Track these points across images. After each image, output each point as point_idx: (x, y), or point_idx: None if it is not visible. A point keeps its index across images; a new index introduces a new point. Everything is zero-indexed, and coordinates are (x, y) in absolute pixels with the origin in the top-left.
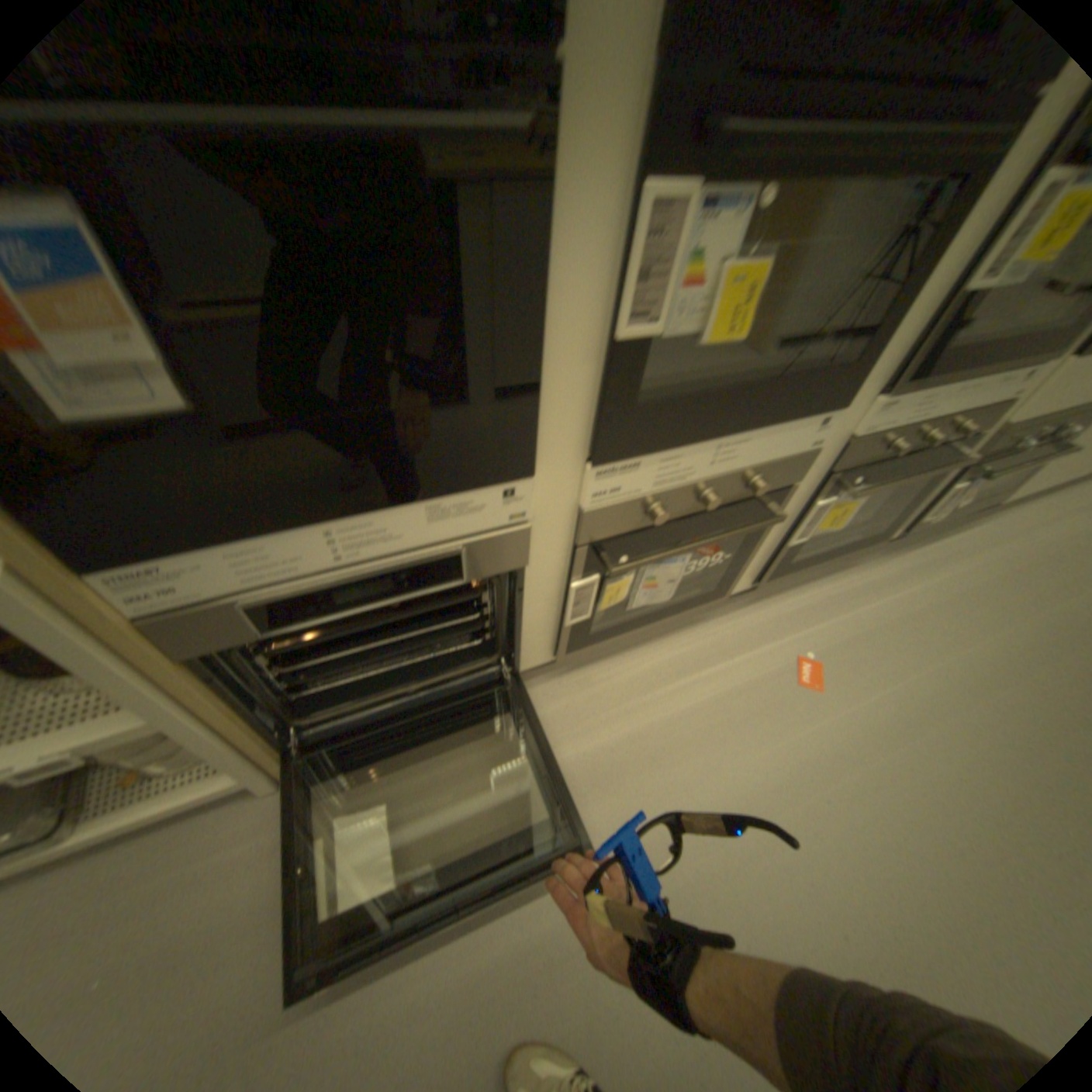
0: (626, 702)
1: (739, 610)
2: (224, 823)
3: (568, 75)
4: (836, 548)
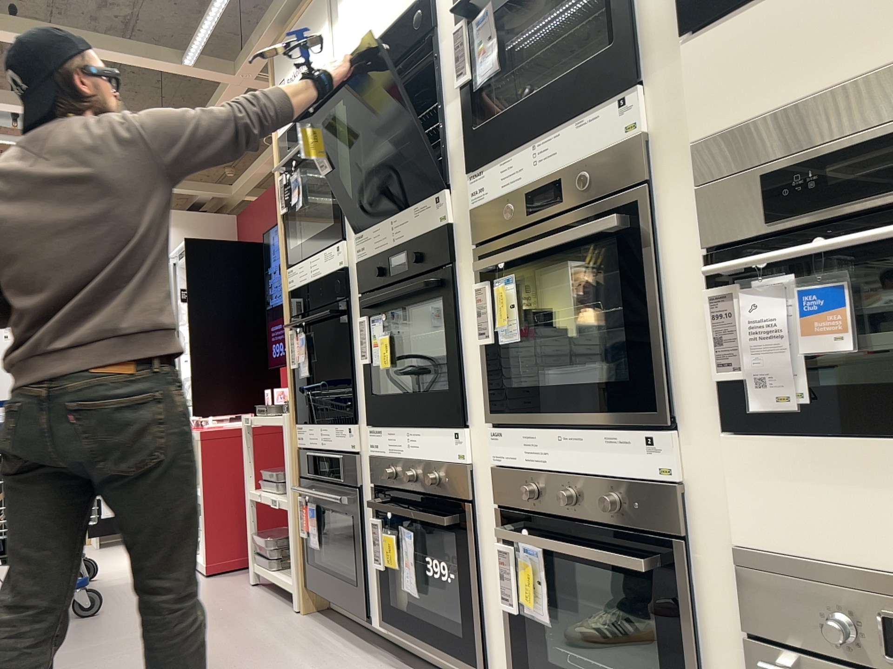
0: None
1: None
2: (281, 609)
3: (351, 303)
4: None
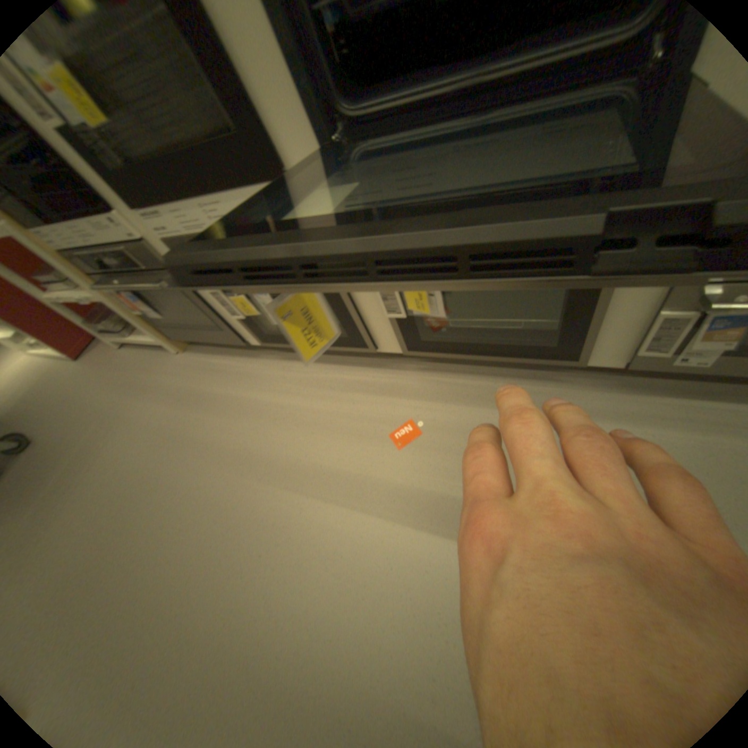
0: (293, 388)
1: (409, 371)
2: (162, 359)
3: None
4: (490, 345)
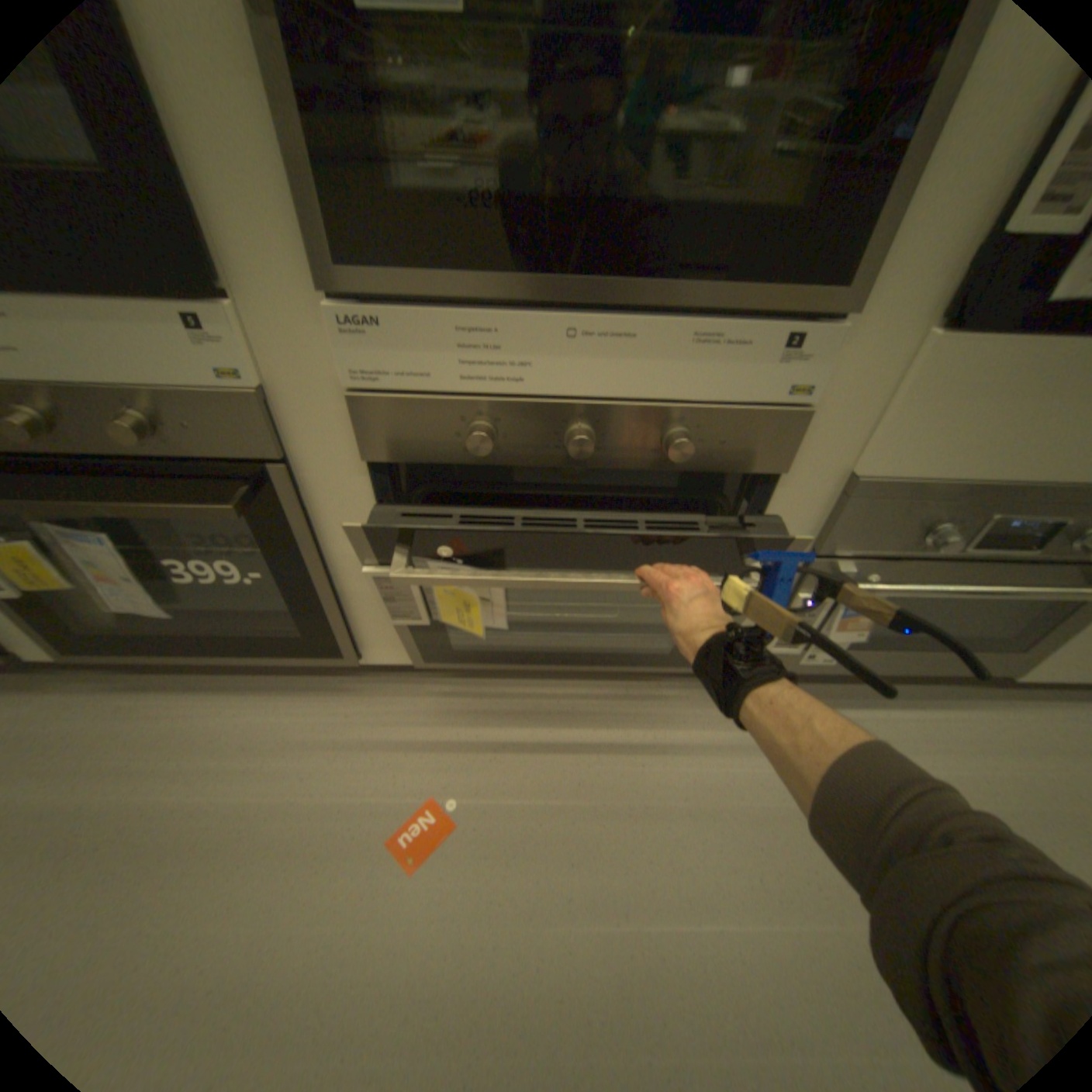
0: (138, 759)
1: (419, 697)
2: None
3: None
4: (569, 644)
